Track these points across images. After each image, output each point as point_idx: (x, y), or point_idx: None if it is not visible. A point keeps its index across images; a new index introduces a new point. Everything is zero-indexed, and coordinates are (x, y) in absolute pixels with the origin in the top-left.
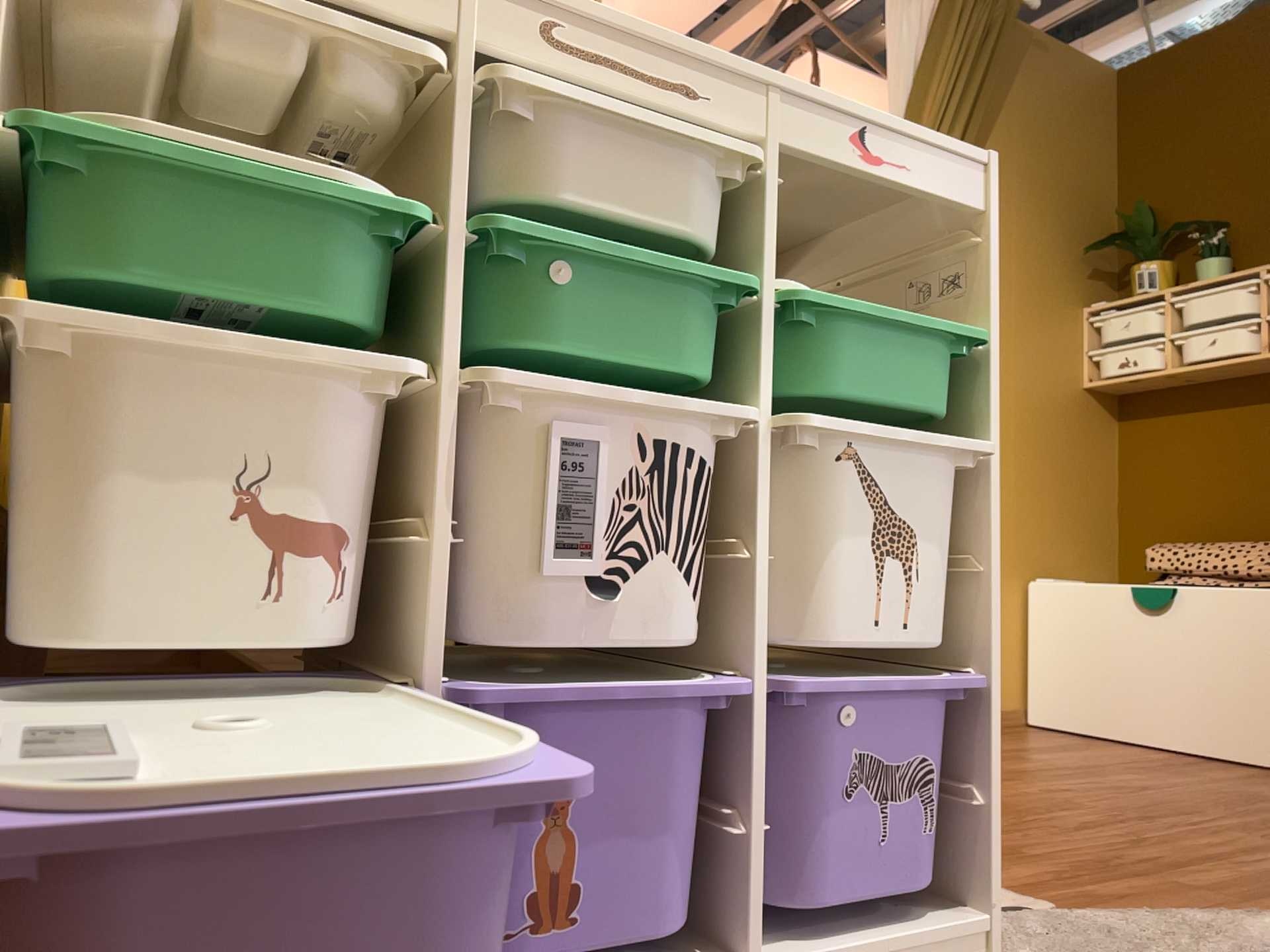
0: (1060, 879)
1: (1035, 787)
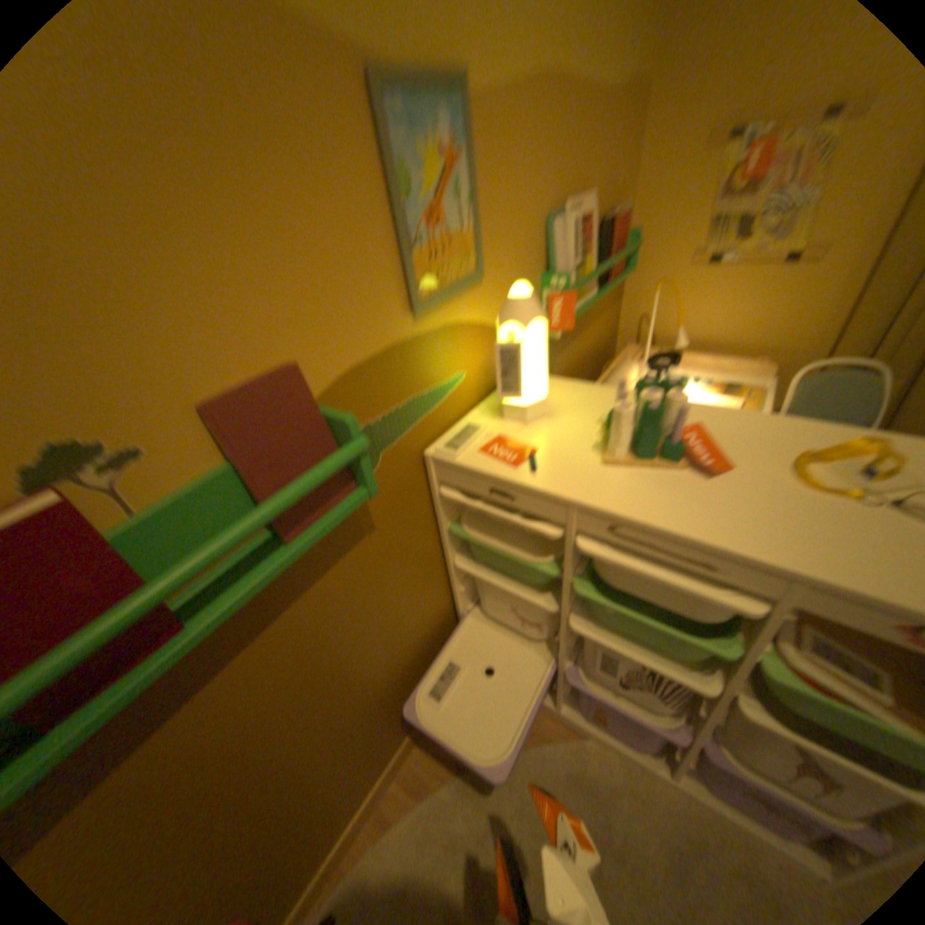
0: None
1: None
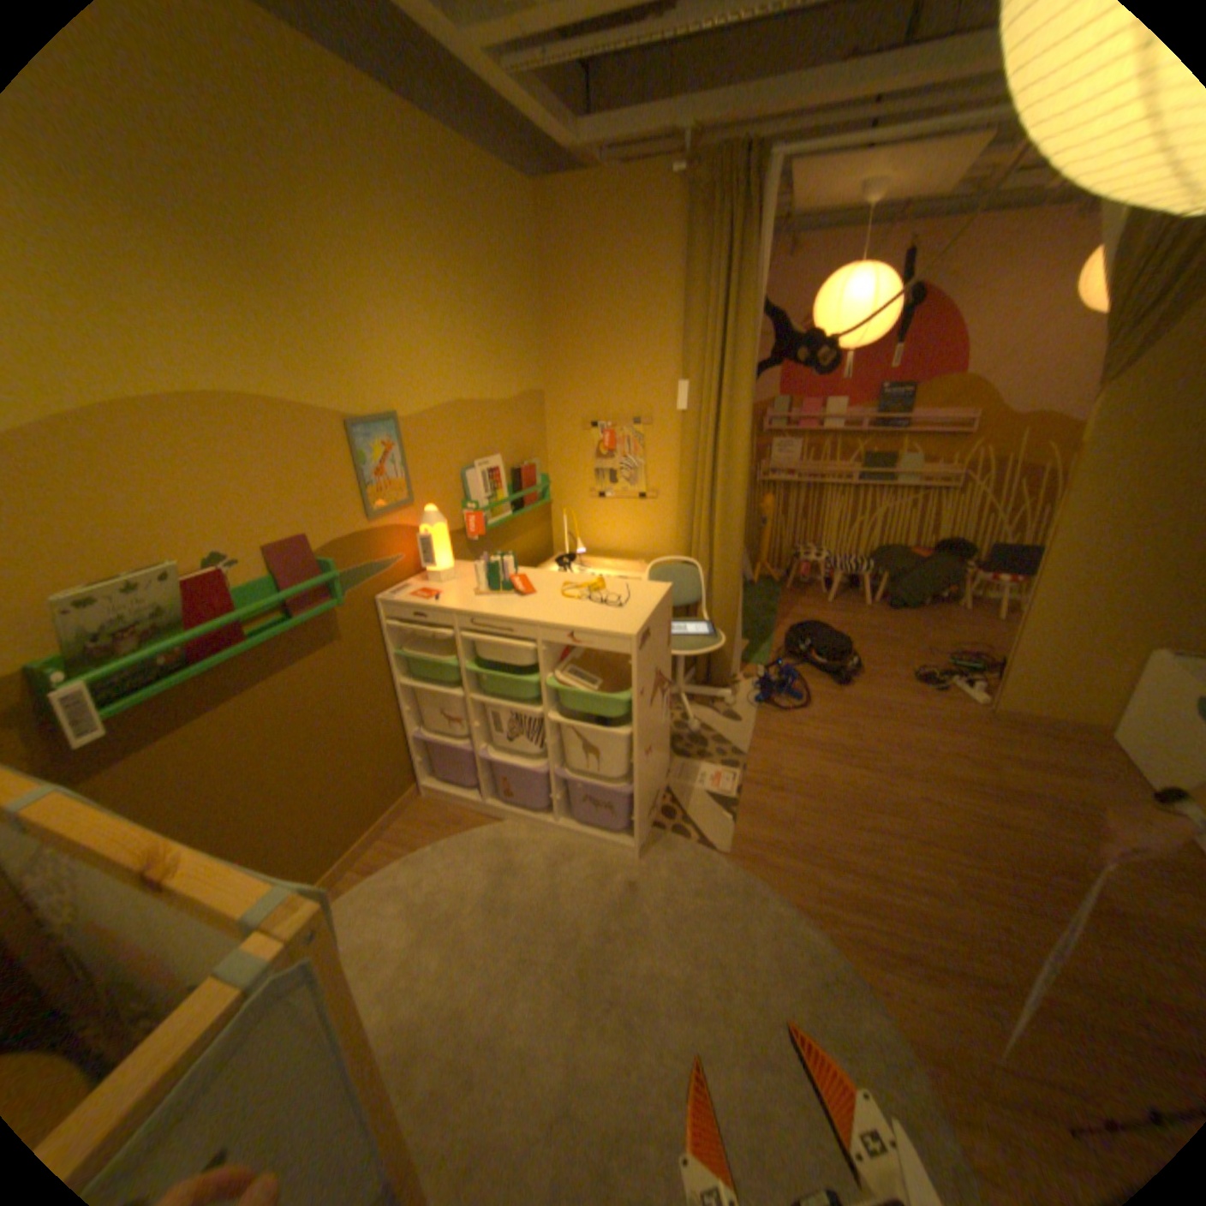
0: (763, 849)
1: (918, 800)
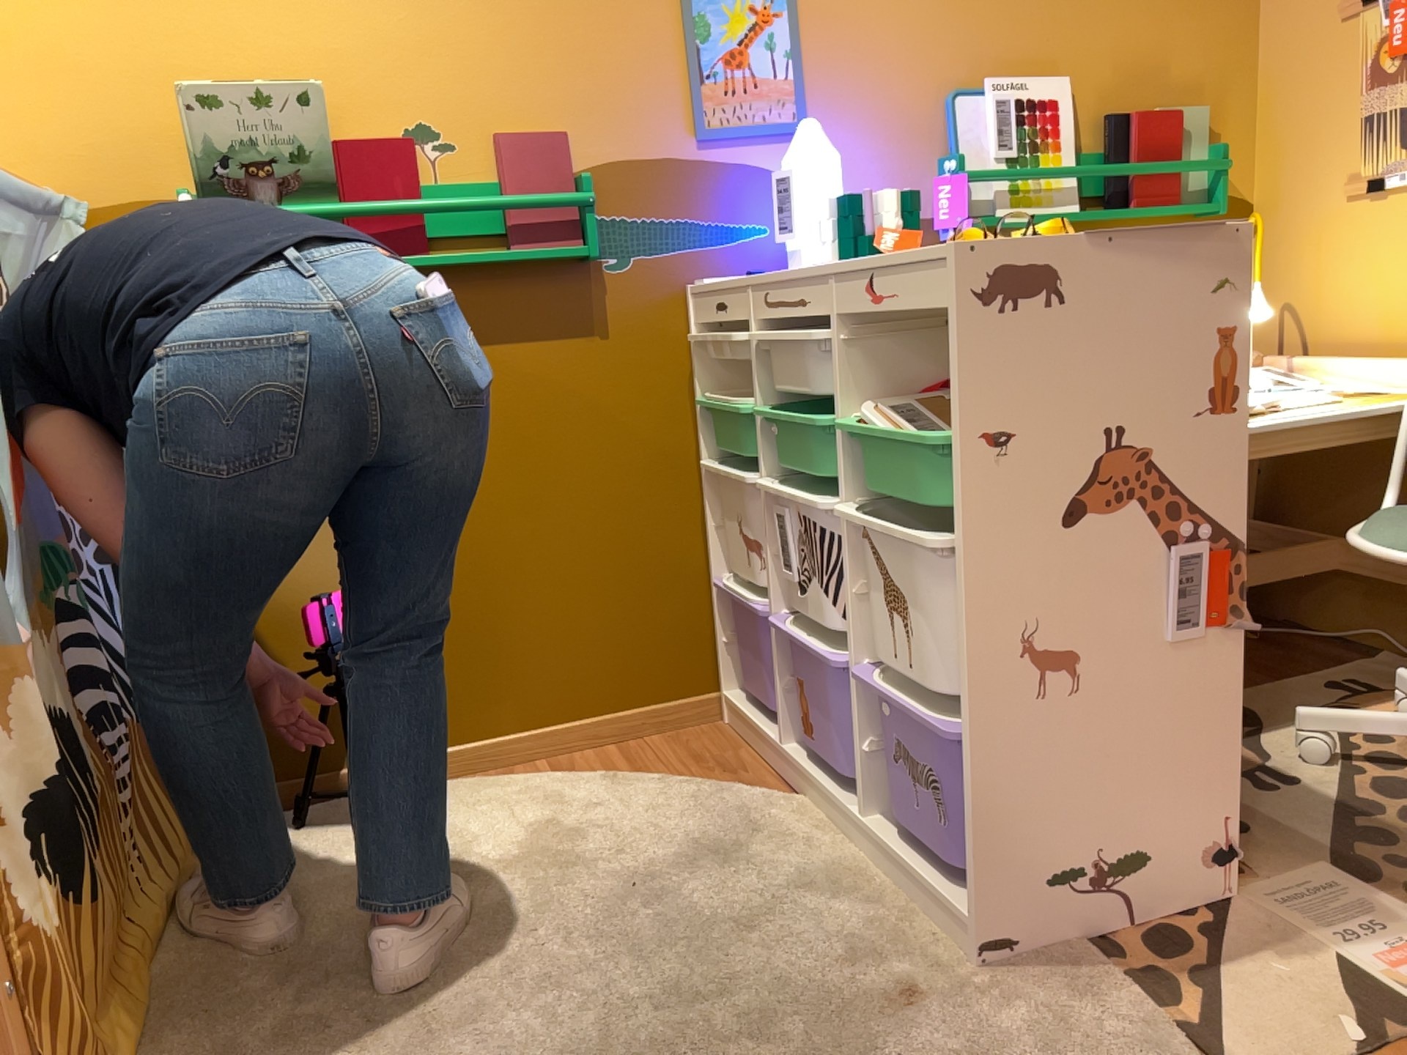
0: None
1: None
